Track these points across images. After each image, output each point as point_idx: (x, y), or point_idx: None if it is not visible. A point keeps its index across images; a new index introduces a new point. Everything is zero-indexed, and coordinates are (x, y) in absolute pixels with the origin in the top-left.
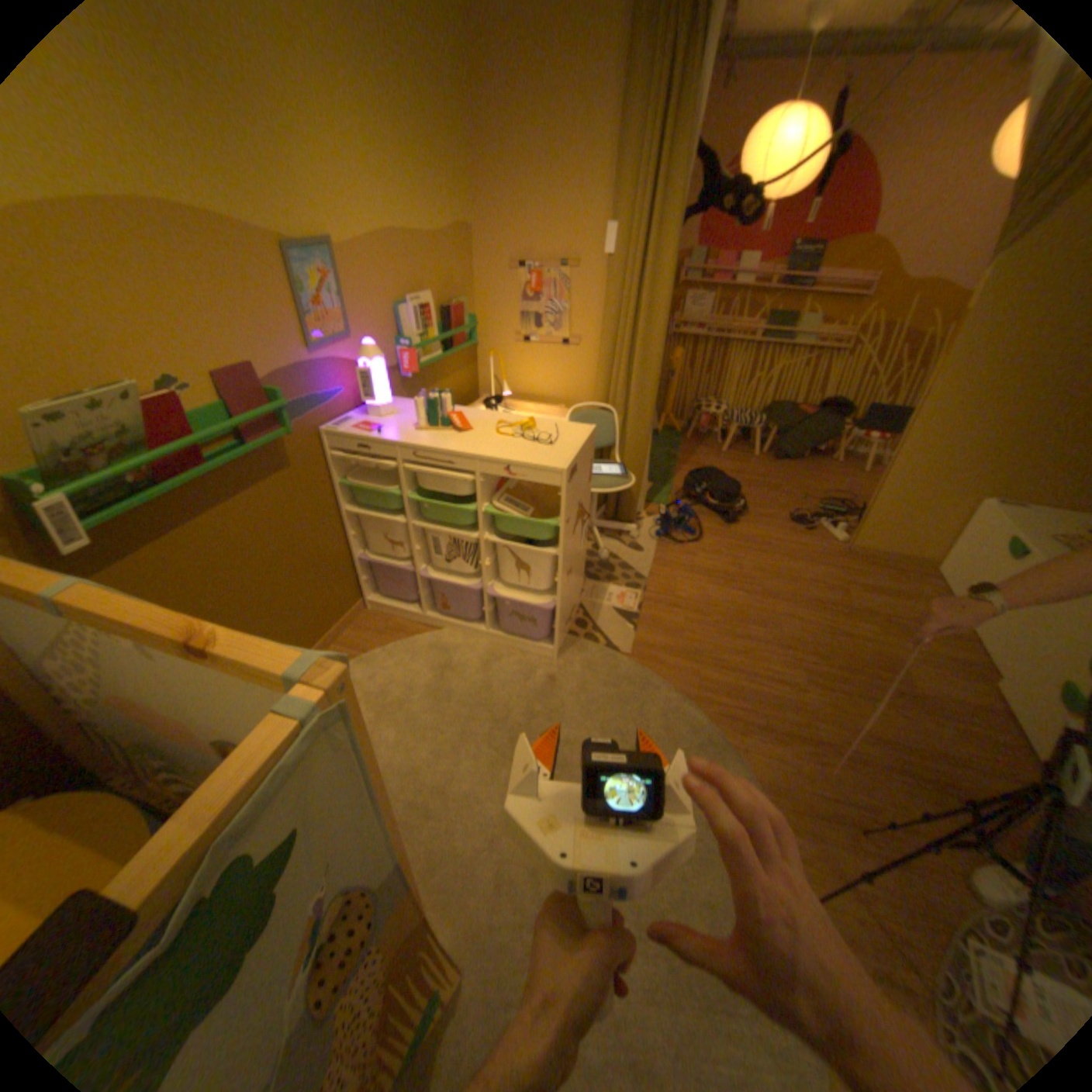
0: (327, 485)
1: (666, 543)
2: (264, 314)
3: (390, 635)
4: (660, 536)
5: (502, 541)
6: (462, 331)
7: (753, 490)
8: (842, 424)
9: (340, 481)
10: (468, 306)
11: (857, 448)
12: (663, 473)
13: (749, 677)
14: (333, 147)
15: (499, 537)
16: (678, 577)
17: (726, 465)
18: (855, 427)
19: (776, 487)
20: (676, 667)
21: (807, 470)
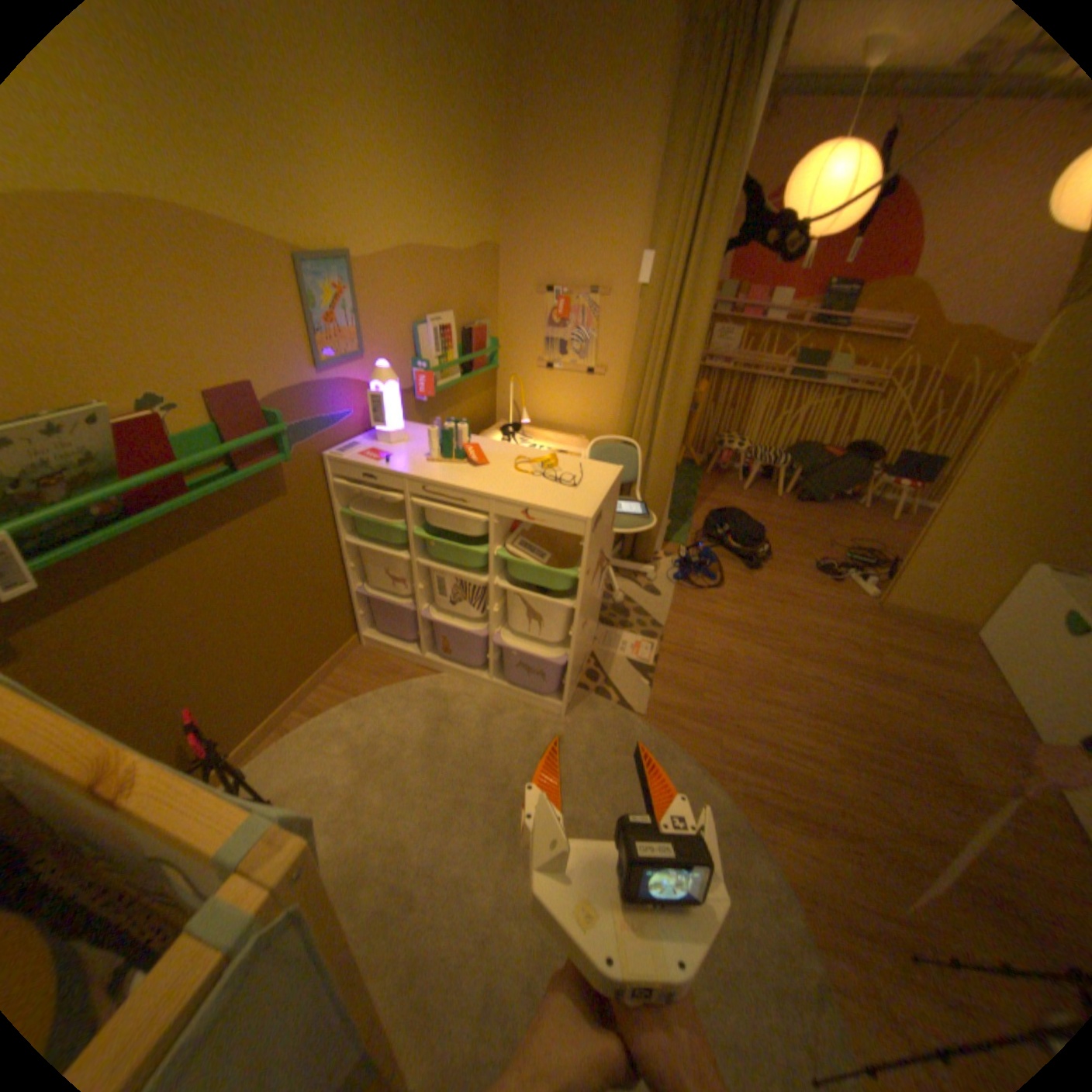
0: (327, 513)
1: (684, 587)
2: (269, 330)
3: (384, 677)
4: (678, 580)
5: (513, 585)
6: (483, 354)
7: (776, 534)
8: (871, 469)
9: (342, 510)
10: (490, 329)
11: (884, 494)
12: (682, 509)
13: (776, 751)
14: (359, 156)
15: (511, 581)
16: (698, 627)
17: (748, 505)
18: (884, 473)
19: (801, 532)
20: (696, 734)
21: (832, 515)
